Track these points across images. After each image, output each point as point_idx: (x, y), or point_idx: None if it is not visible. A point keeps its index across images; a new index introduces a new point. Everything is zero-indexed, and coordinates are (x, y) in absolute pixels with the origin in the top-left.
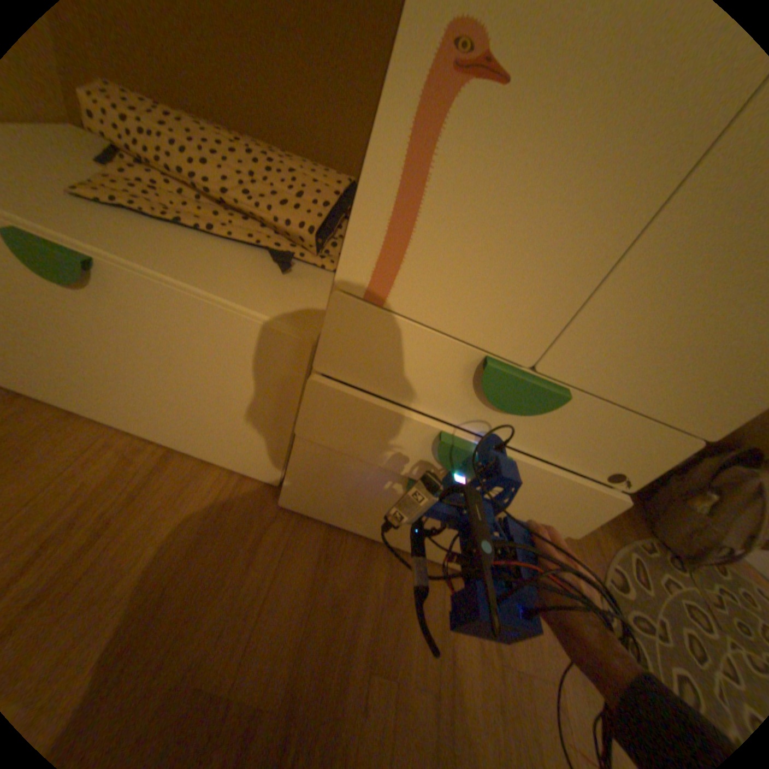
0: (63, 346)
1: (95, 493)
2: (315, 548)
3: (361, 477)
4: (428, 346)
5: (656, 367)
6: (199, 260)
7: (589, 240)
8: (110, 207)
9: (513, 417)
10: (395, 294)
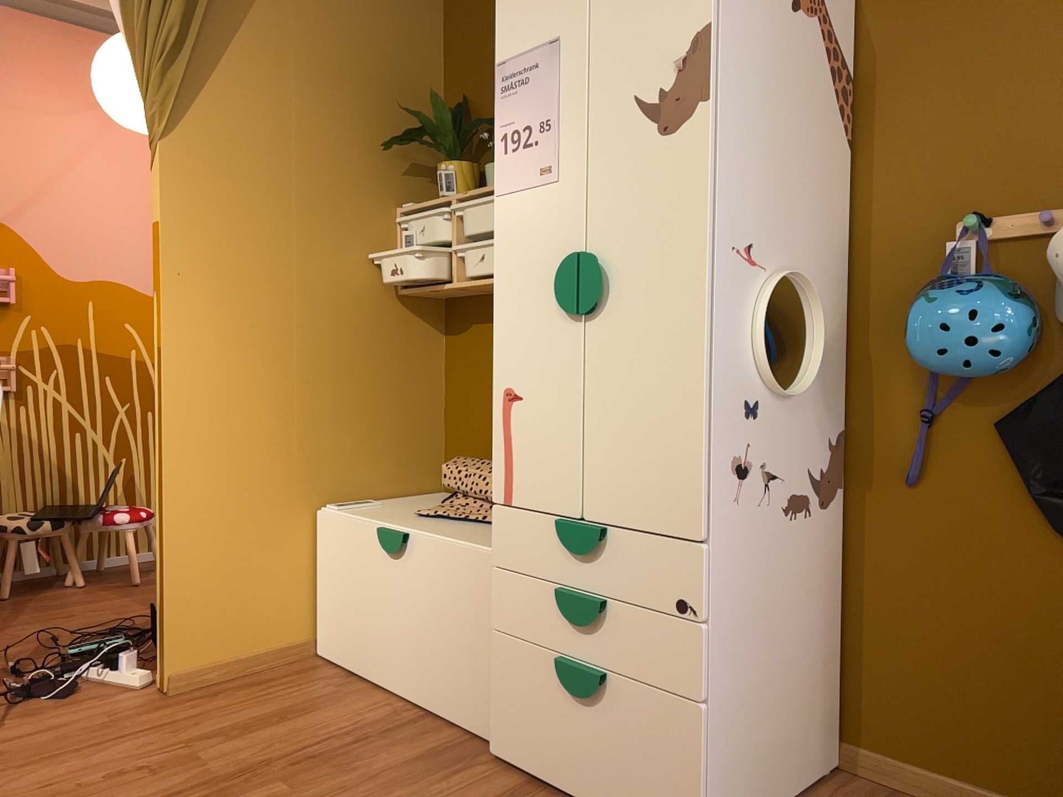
0: (382, 612)
1: (365, 724)
2: (503, 789)
3: (534, 682)
4: (536, 527)
5: (636, 497)
6: (461, 532)
7: (569, 441)
8: (429, 517)
9: (595, 568)
10: (514, 498)
